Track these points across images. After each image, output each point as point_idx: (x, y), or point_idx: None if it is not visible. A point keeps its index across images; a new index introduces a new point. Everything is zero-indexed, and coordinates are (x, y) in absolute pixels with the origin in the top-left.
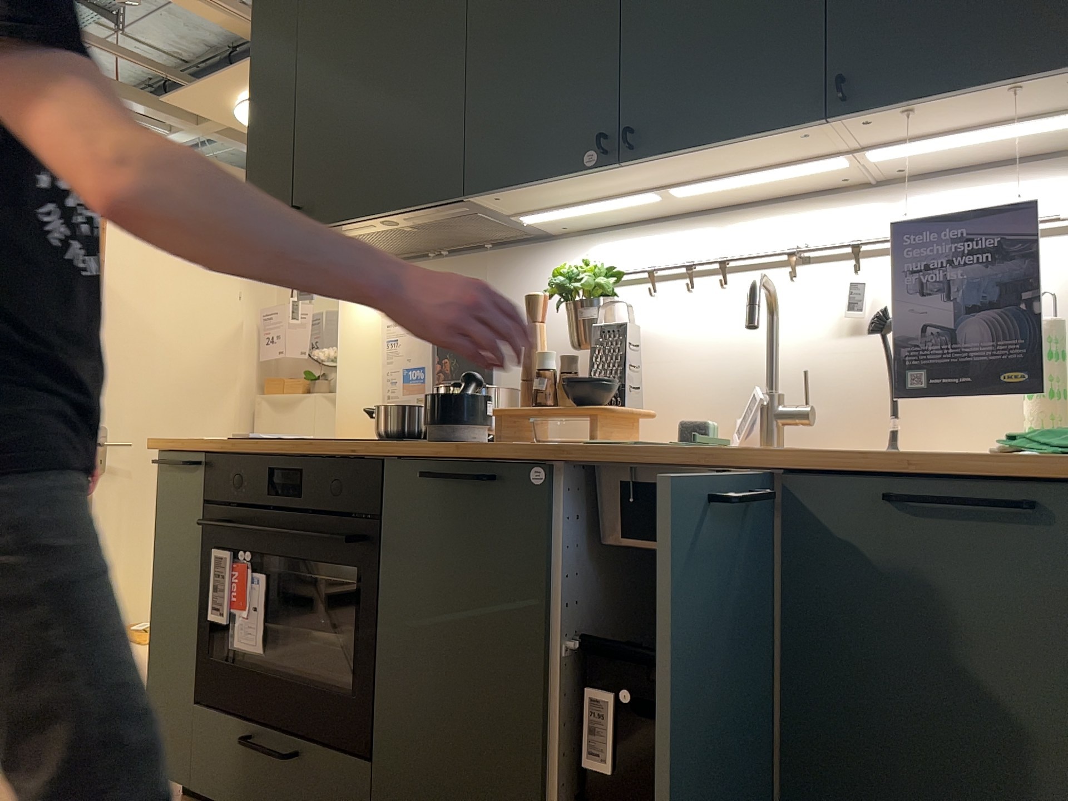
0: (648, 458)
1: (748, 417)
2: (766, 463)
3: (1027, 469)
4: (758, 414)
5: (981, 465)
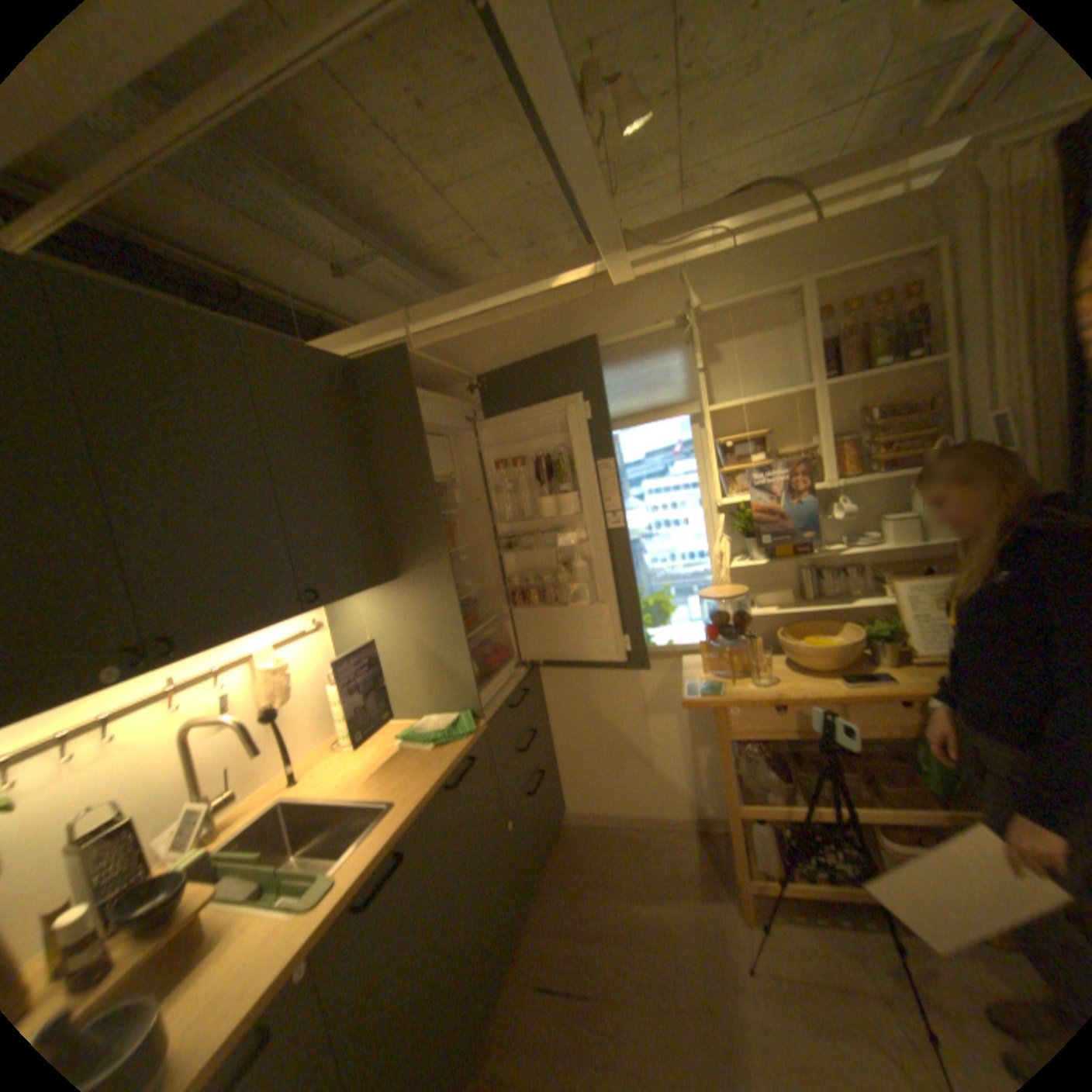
0: (361, 872)
1: (182, 832)
2: (416, 814)
3: (461, 749)
4: (199, 823)
5: (452, 757)
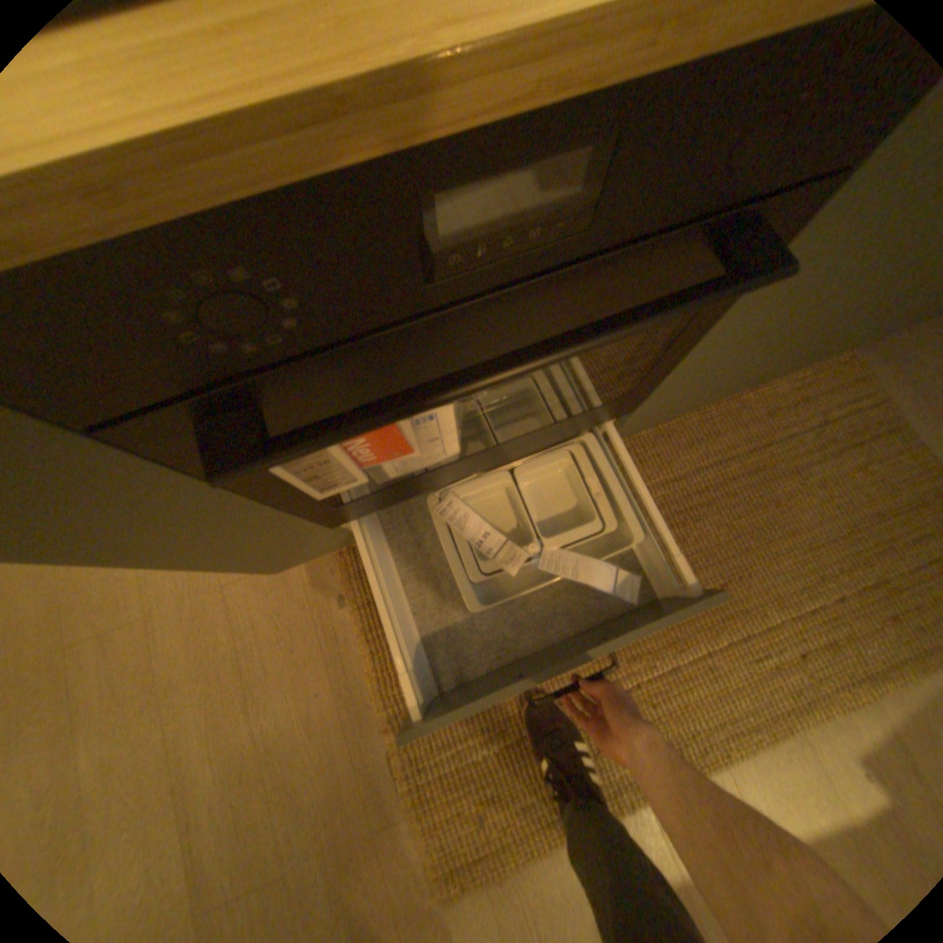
0: None
1: None
2: None
3: None
4: None
5: None
